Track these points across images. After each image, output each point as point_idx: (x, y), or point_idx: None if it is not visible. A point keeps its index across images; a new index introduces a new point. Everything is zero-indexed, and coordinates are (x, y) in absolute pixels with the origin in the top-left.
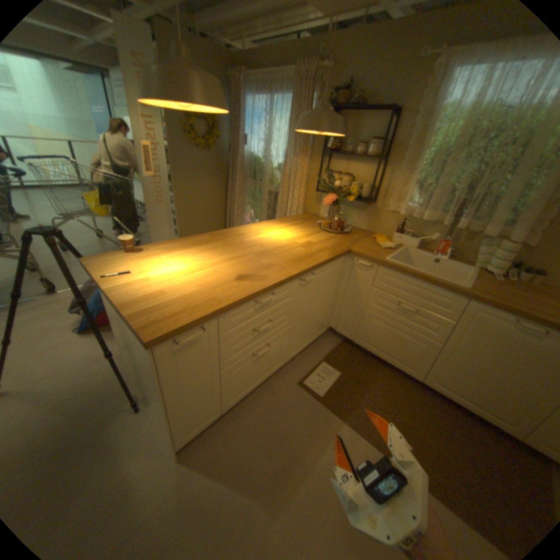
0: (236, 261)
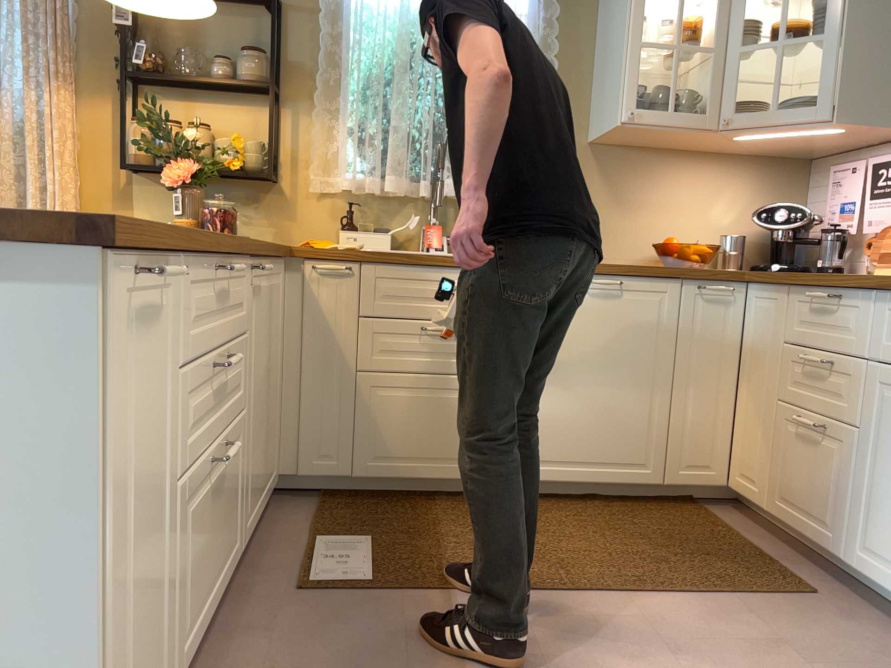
0: None
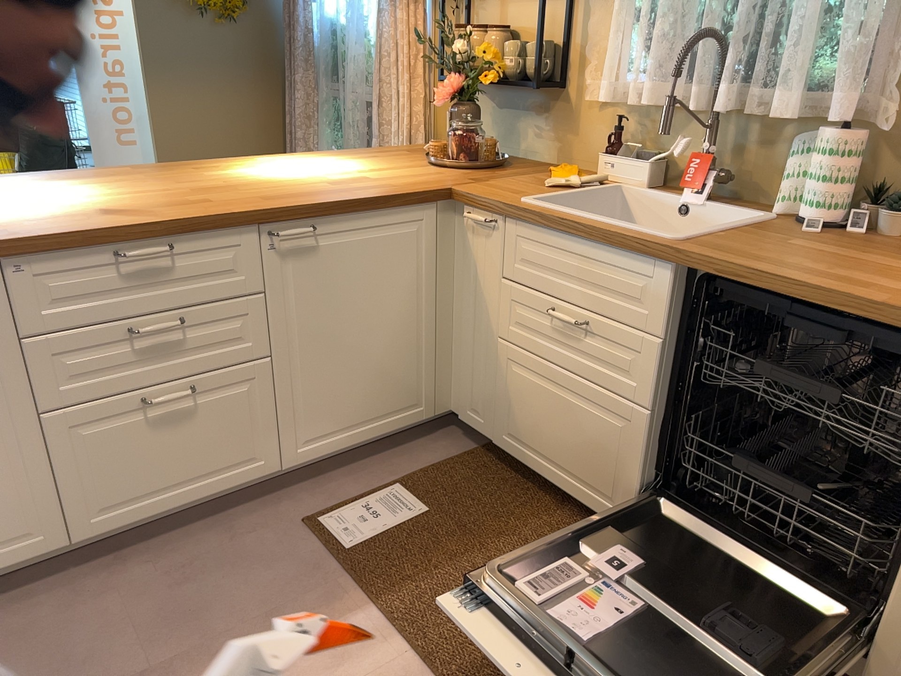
0: (137, 195)
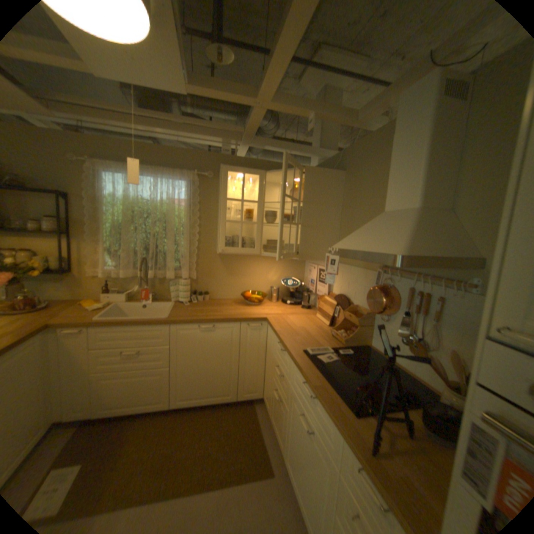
0: None
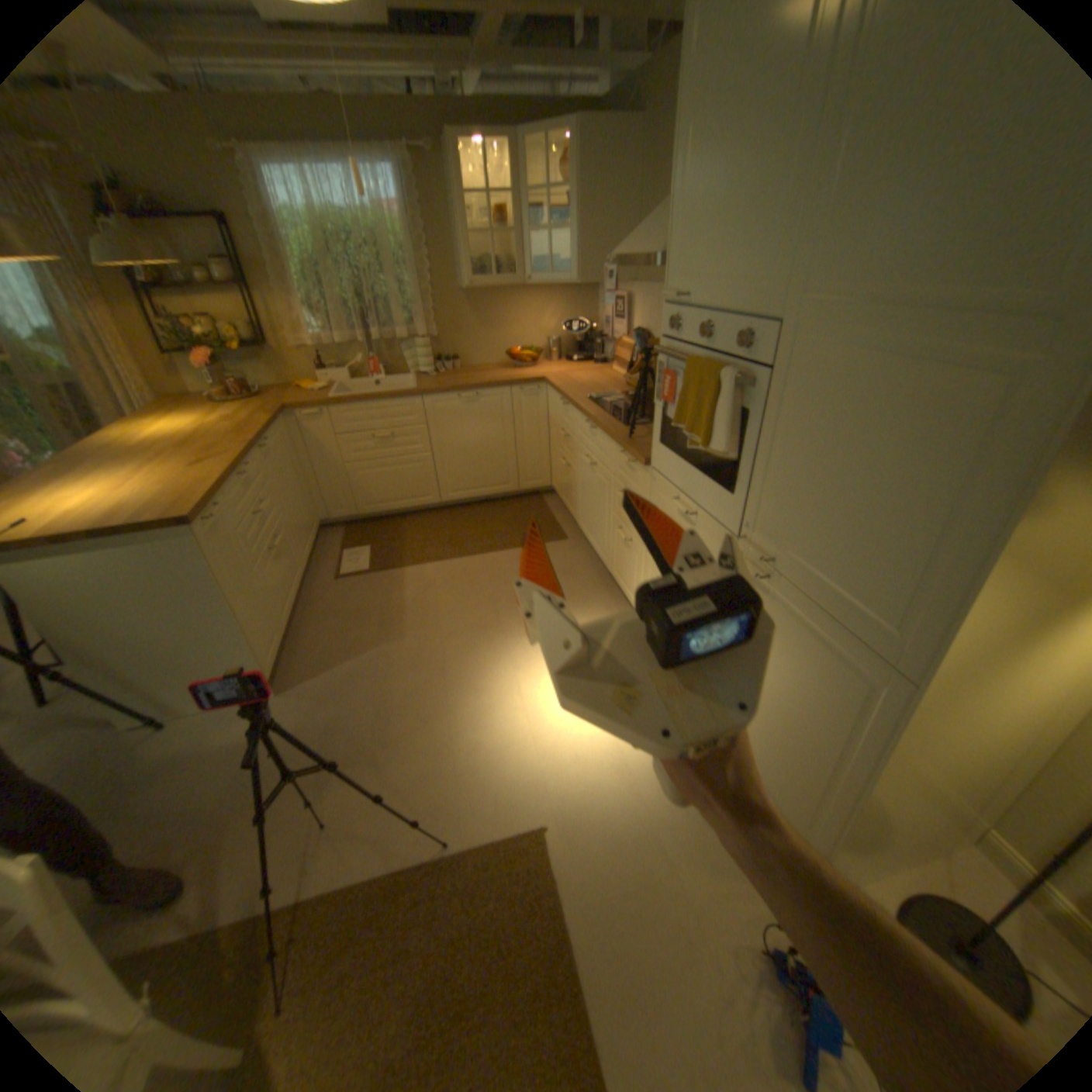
0: (159, 460)
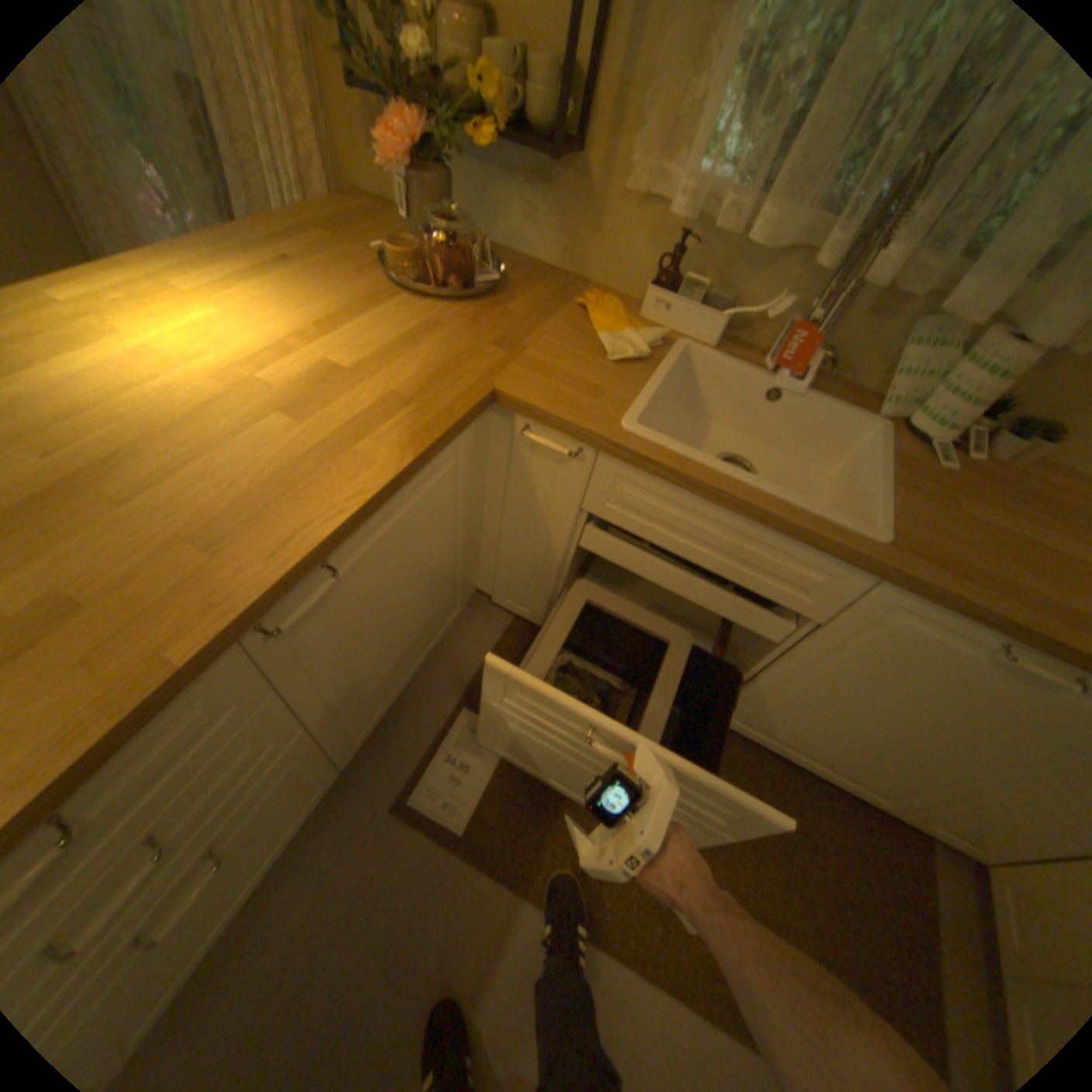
0: None
